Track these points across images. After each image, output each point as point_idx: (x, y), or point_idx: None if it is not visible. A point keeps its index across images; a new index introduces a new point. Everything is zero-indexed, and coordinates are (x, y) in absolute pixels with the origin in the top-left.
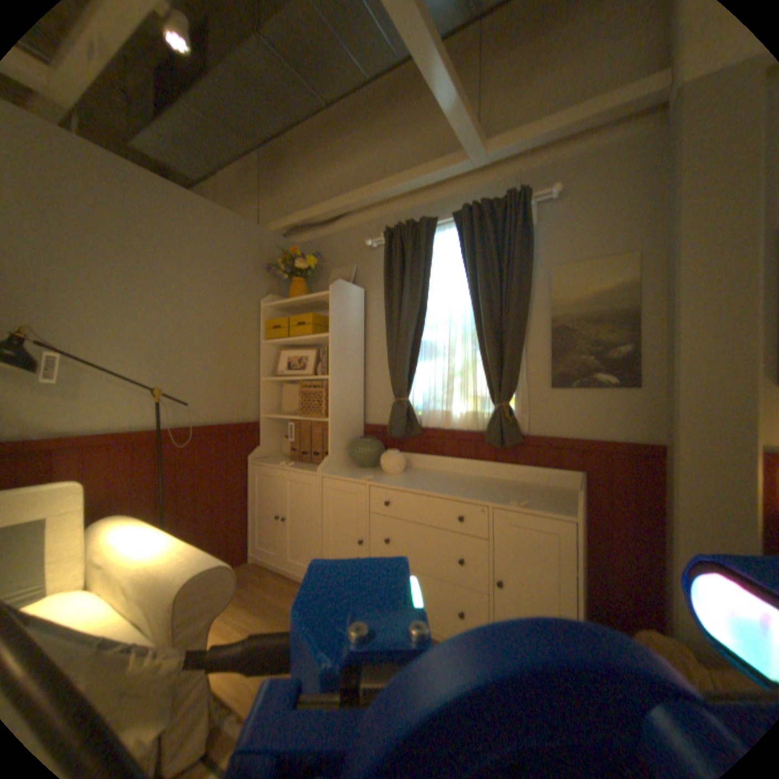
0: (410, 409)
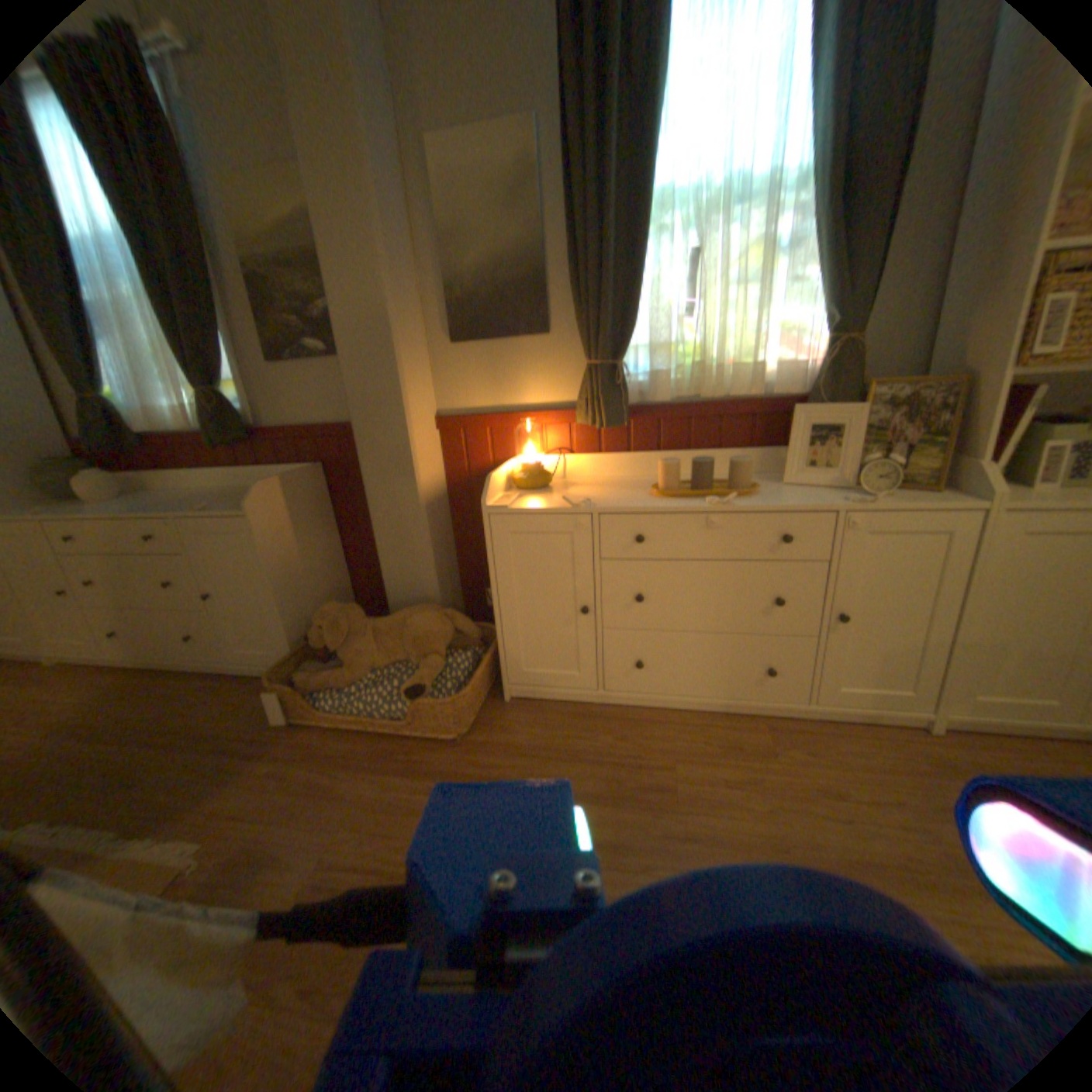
0: (106, 410)
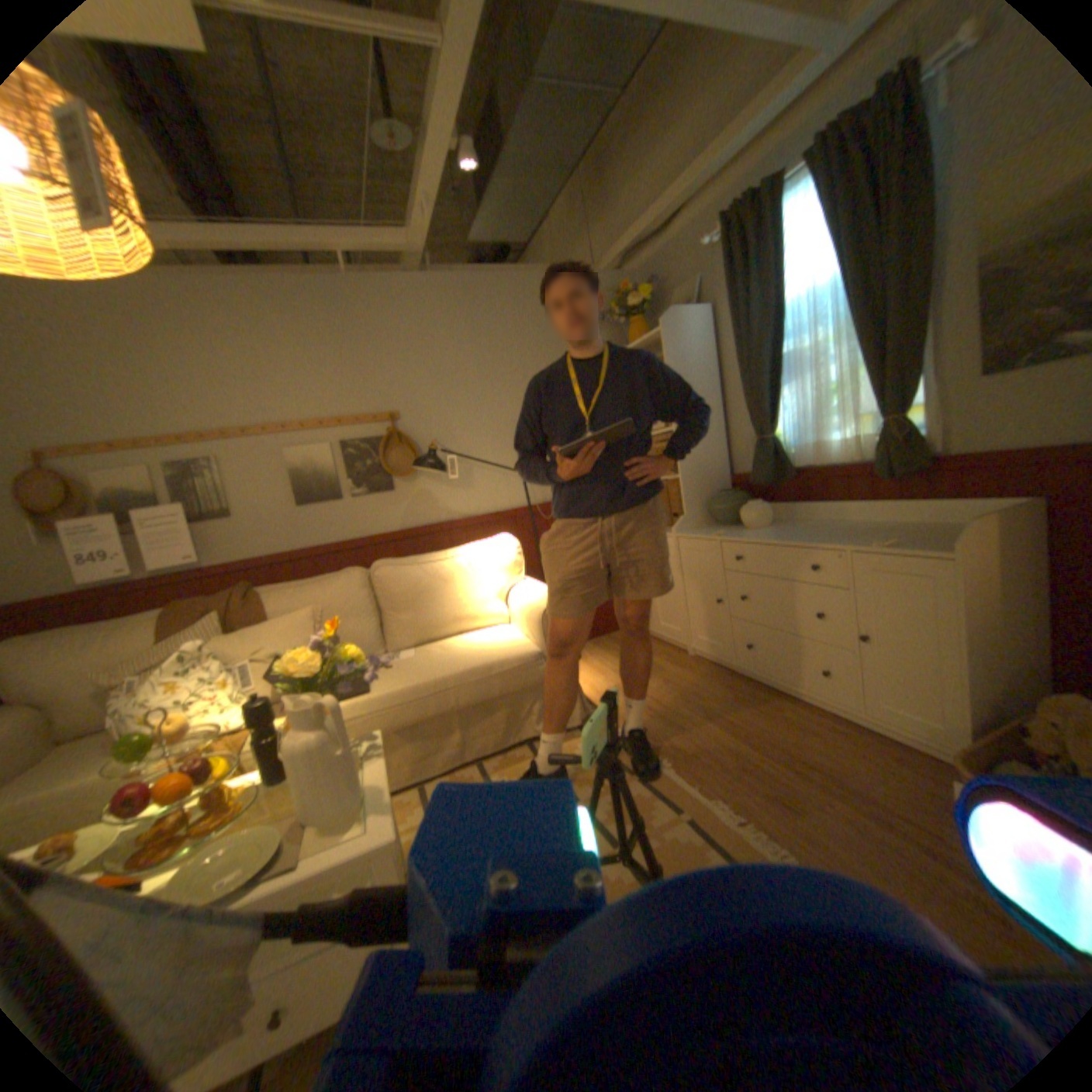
0: (776, 447)
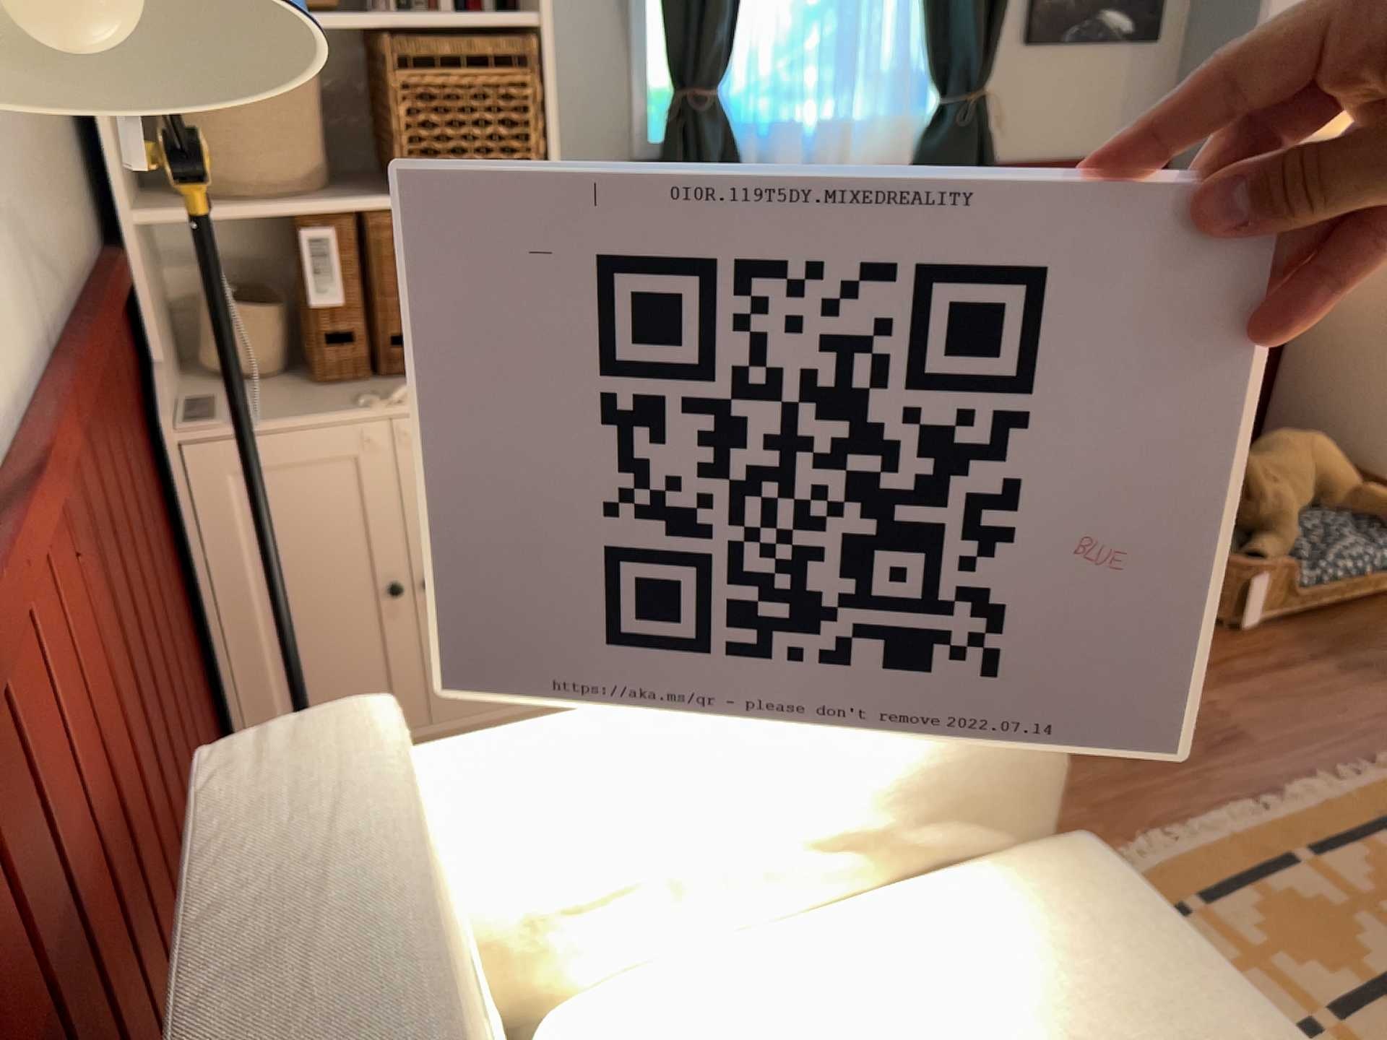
0: (727, 124)
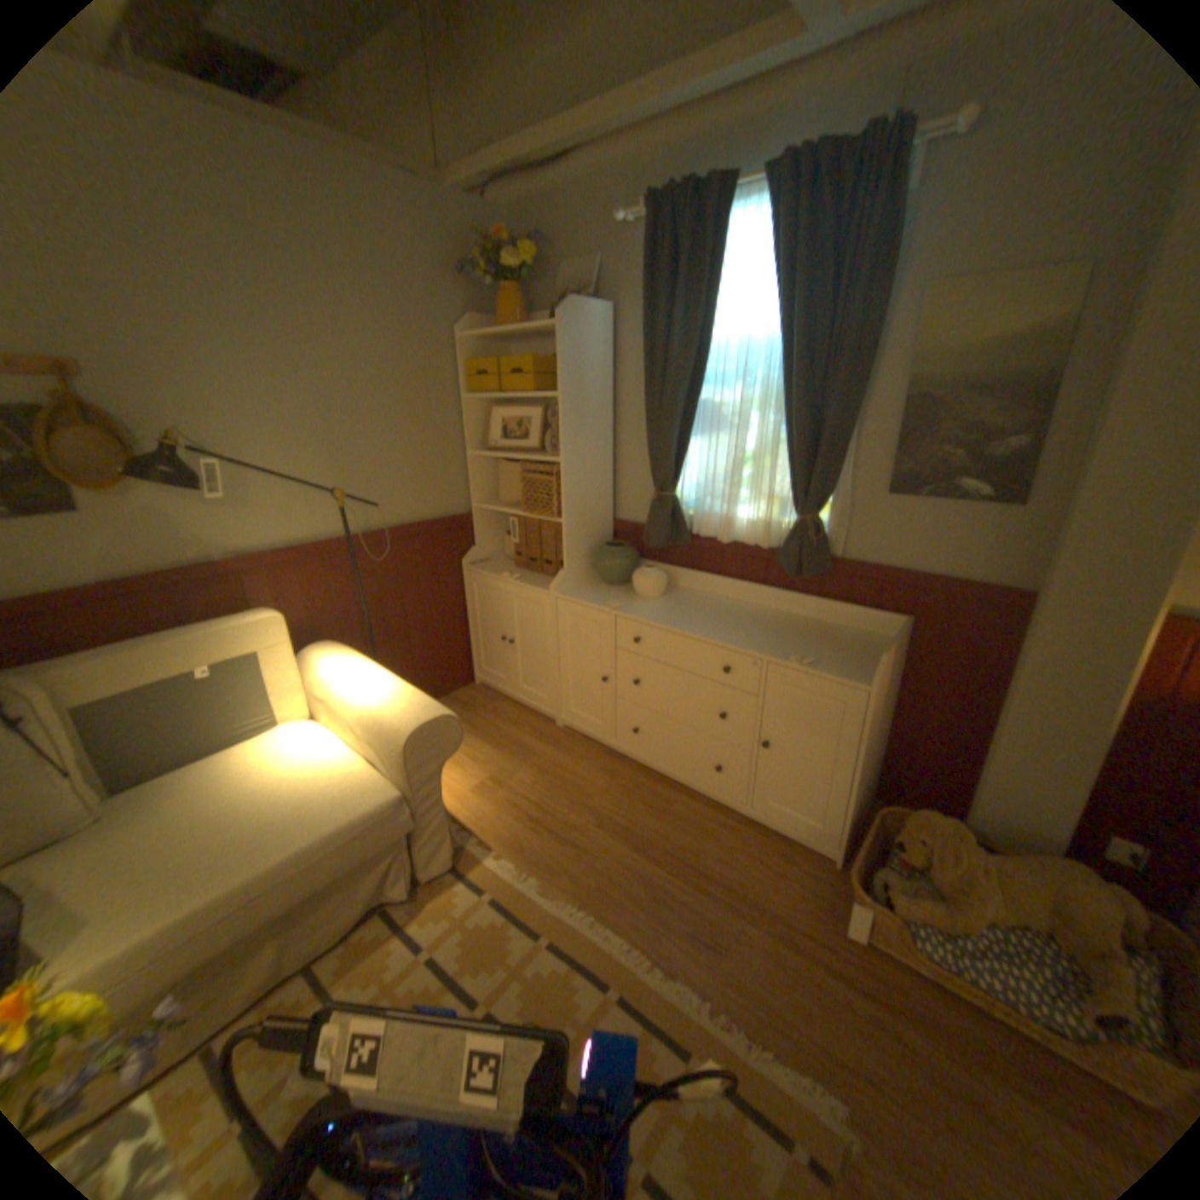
0: (676, 509)
